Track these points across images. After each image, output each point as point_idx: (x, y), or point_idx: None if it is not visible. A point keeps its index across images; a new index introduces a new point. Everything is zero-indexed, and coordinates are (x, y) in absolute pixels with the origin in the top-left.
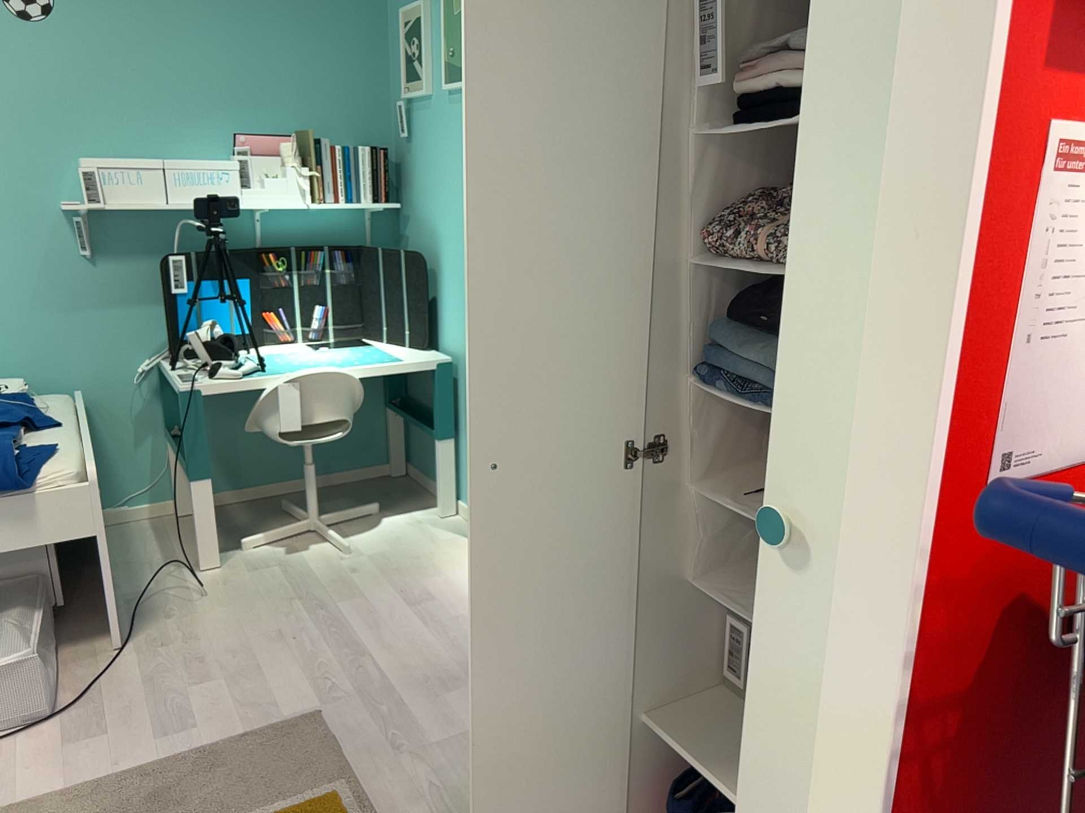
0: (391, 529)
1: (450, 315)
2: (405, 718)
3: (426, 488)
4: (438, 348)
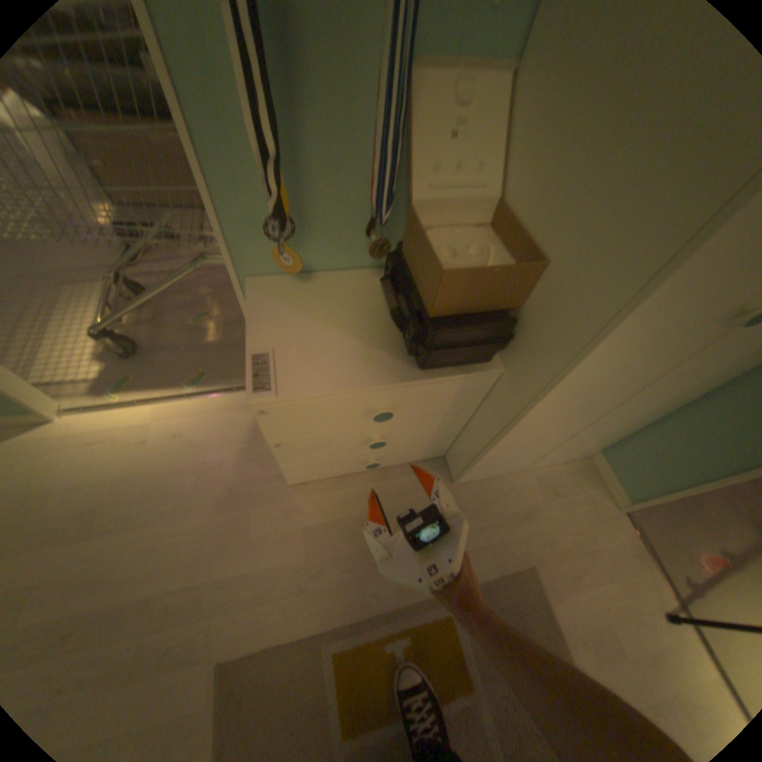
0: None
1: None
2: (263, 577)
3: None
4: None
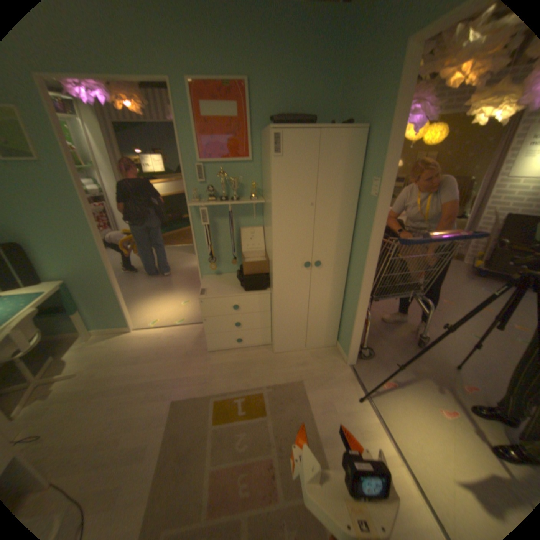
0: (73, 358)
1: (48, 264)
2: (193, 378)
3: (55, 339)
4: (40, 280)
